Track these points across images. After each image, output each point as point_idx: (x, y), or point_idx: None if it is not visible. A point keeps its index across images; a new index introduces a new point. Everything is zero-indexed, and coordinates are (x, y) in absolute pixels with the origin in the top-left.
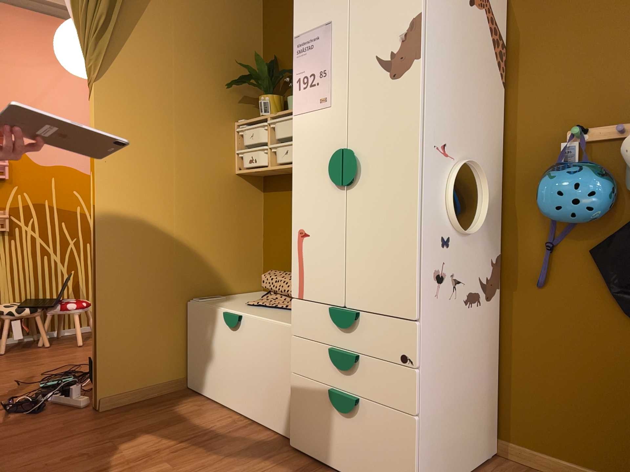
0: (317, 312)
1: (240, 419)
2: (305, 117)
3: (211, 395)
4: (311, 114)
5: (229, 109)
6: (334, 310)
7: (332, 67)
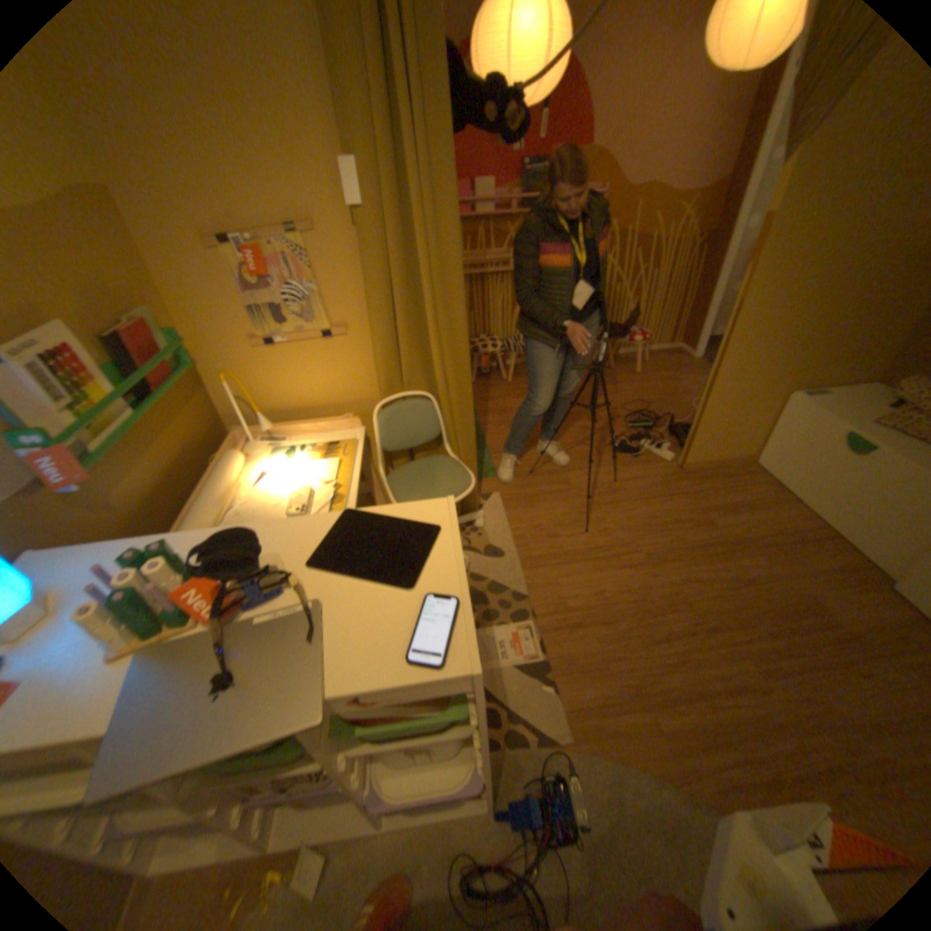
0: None
1: (825, 525)
2: None
3: (789, 484)
4: None
5: None
6: None
7: None
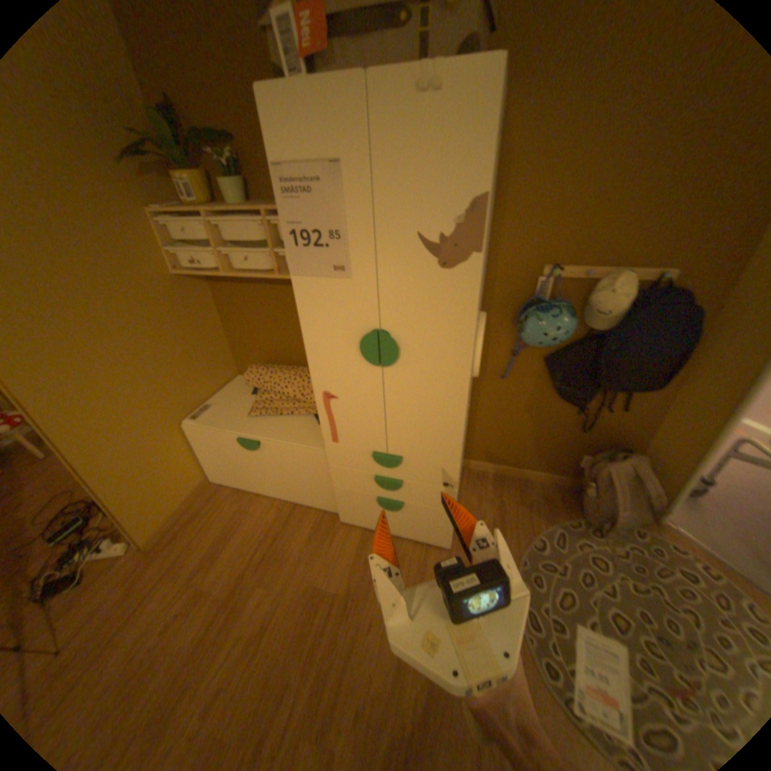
0: (356, 453)
1: (282, 504)
2: (313, 283)
3: (242, 488)
4: (322, 282)
5: (129, 192)
6: (378, 457)
7: (348, 231)
